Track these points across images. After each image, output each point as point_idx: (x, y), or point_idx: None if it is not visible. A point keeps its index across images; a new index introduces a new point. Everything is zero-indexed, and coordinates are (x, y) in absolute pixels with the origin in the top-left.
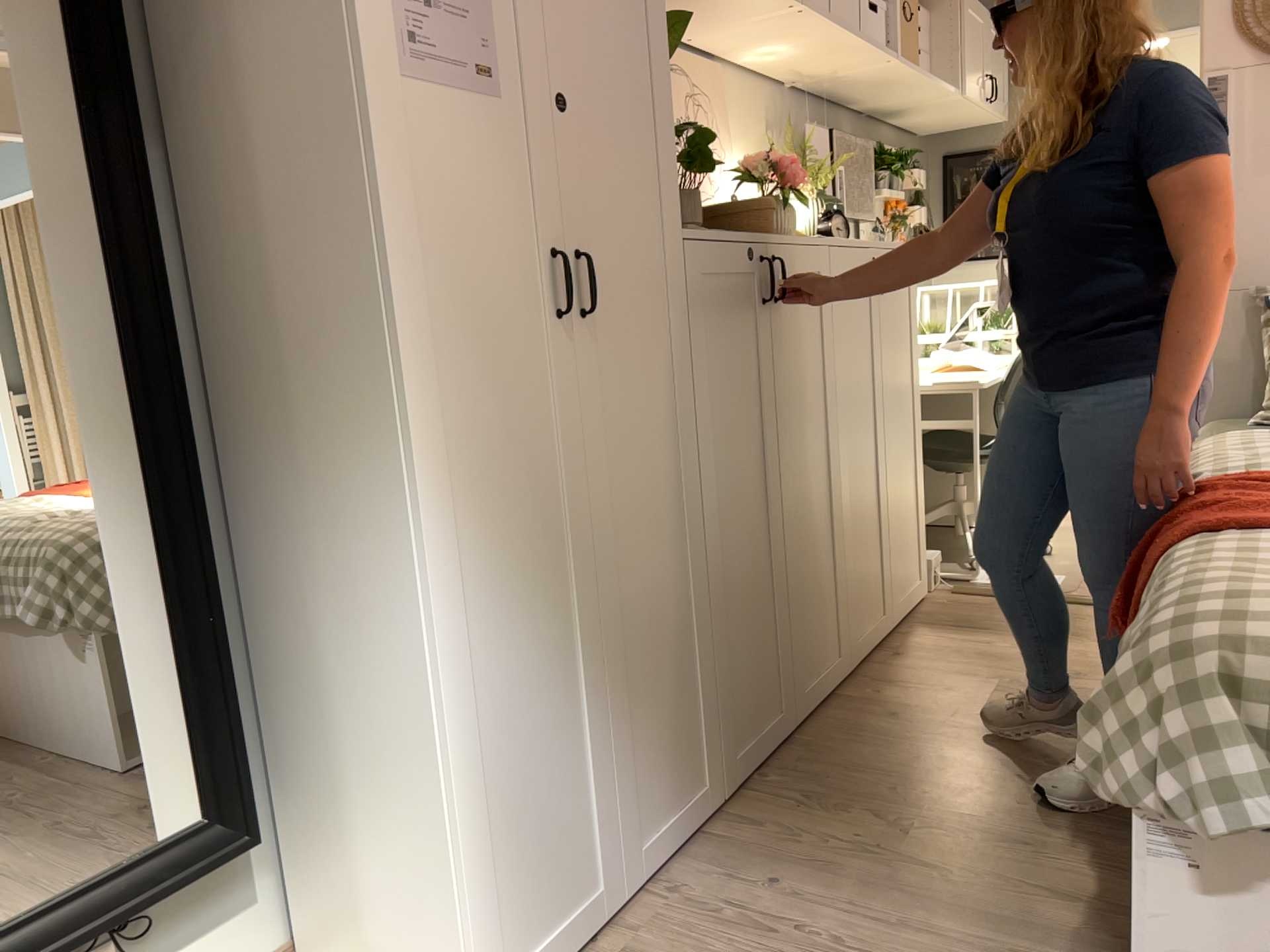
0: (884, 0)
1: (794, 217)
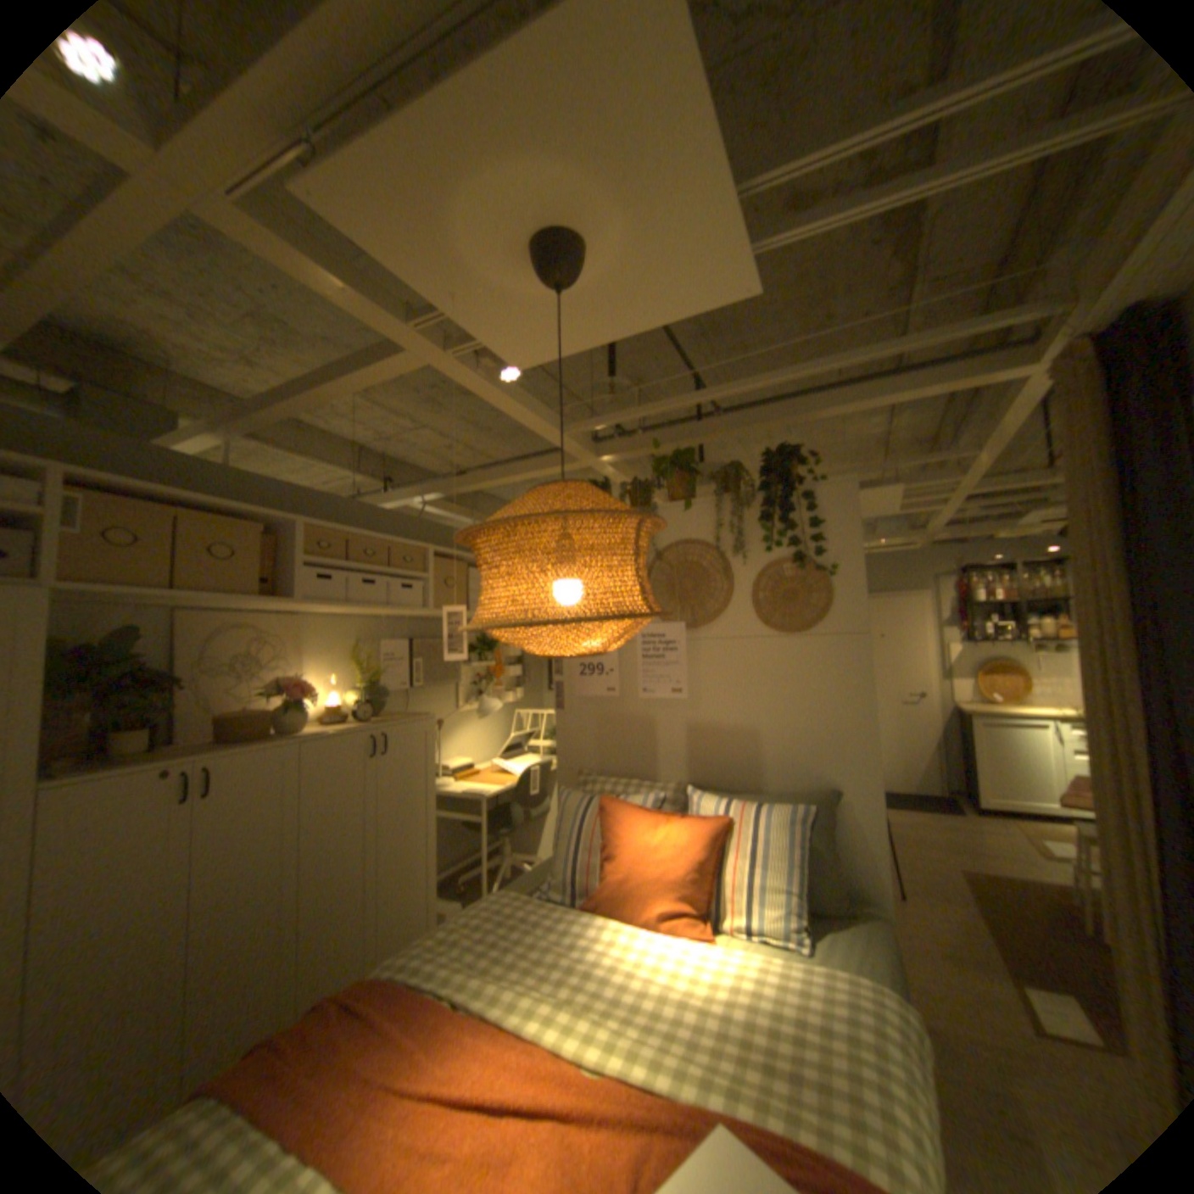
0: (421, 578)
1: (297, 716)
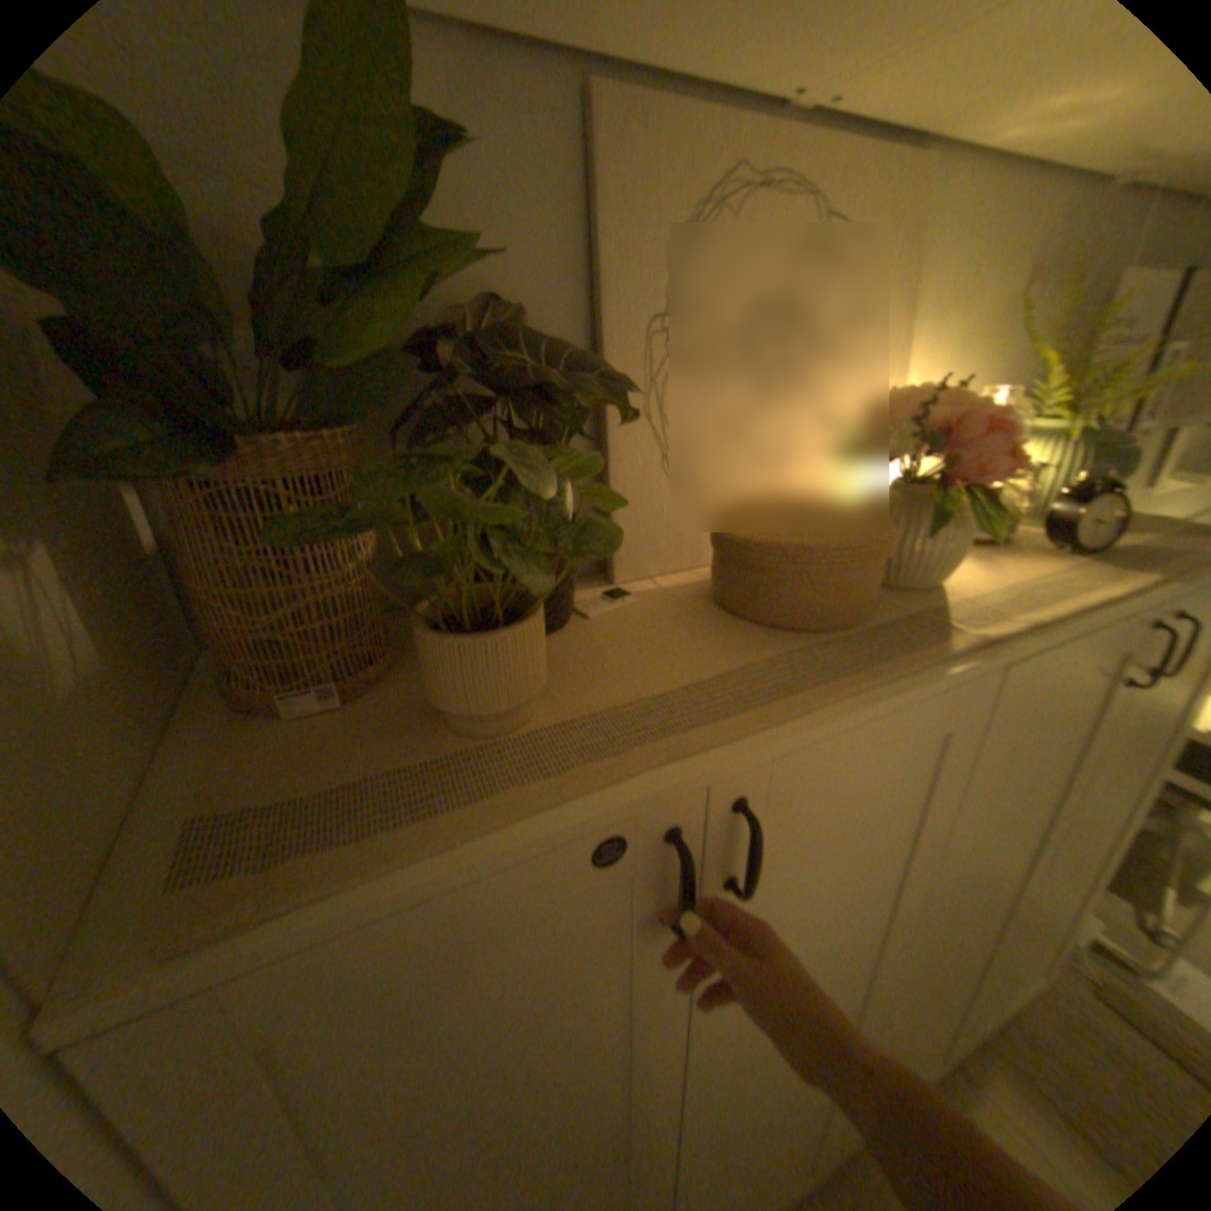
0: None
1: (963, 540)
